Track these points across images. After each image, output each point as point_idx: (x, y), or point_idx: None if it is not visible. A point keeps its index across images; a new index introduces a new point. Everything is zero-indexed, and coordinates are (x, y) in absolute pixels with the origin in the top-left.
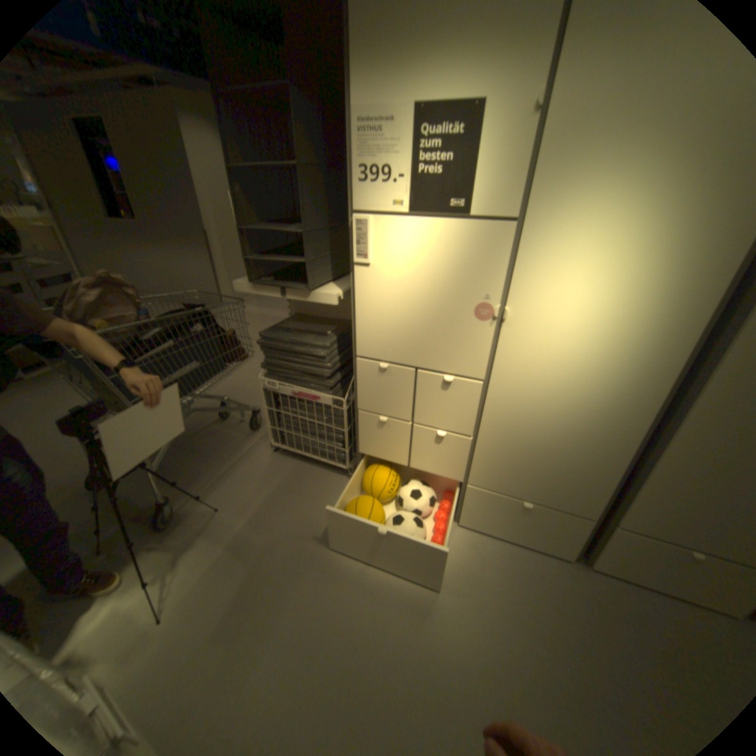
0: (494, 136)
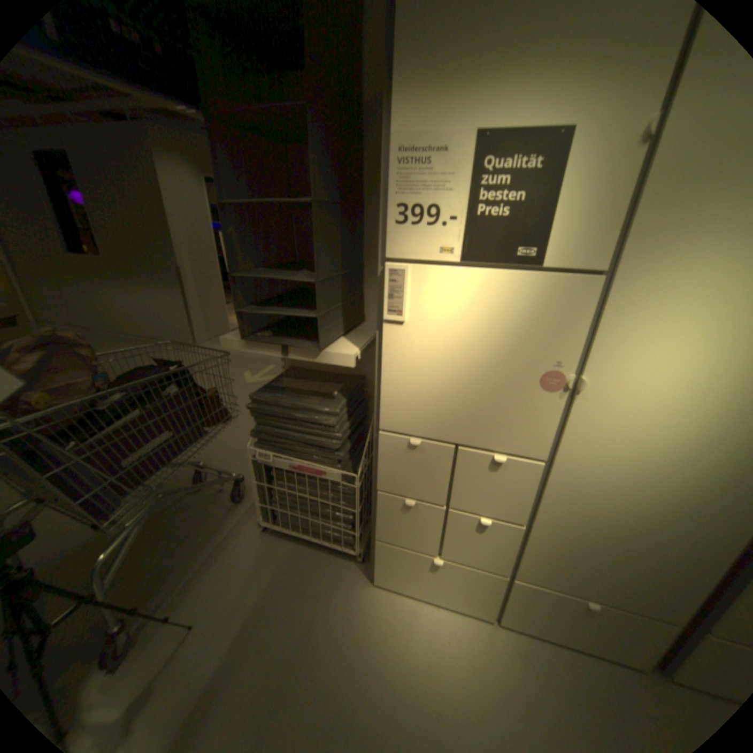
0: (583, 170)
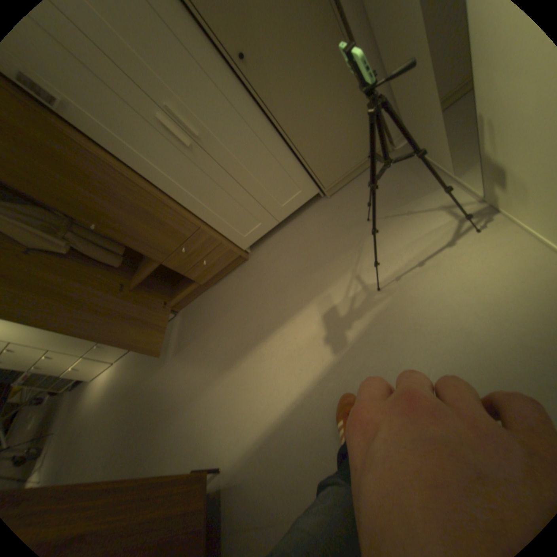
0: None
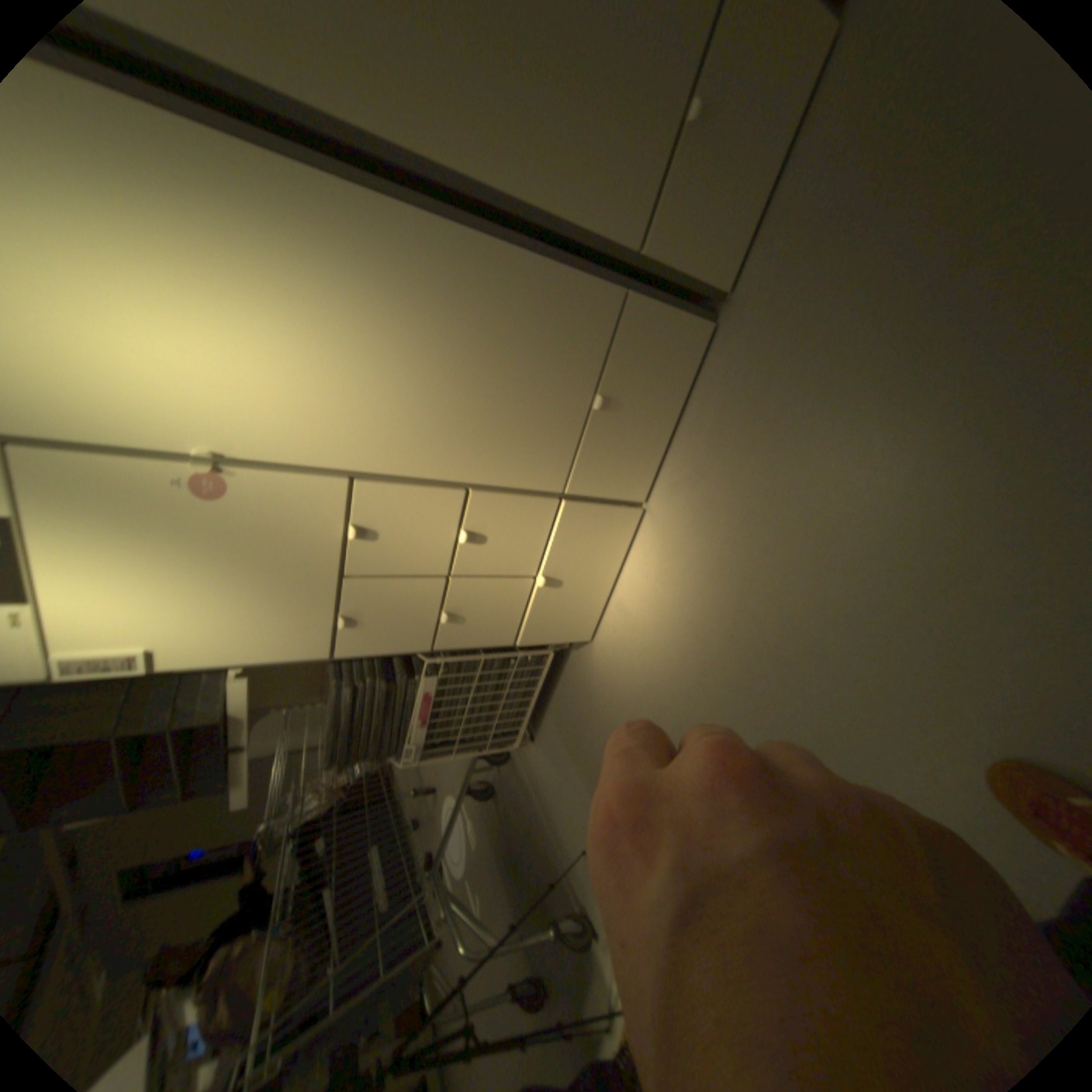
0: None
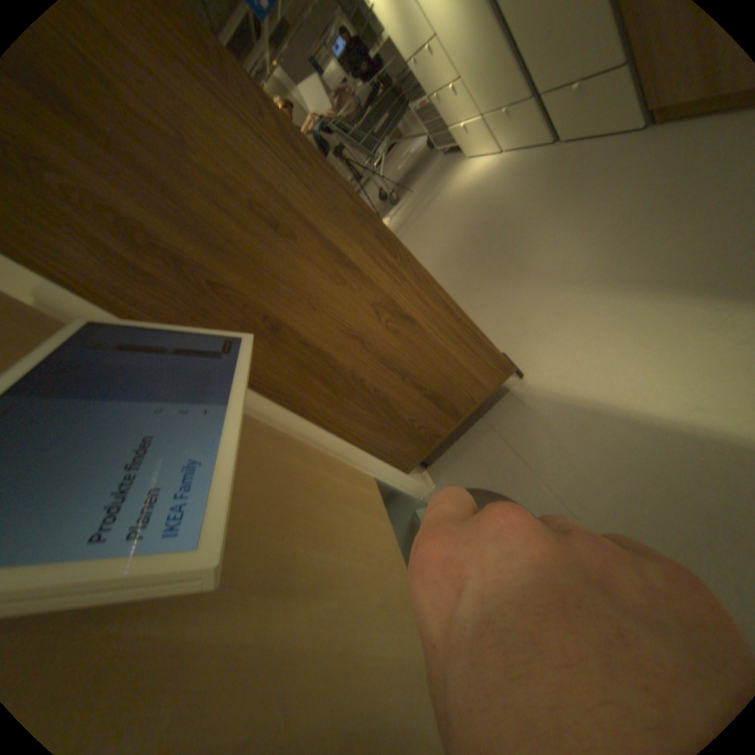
0: None
